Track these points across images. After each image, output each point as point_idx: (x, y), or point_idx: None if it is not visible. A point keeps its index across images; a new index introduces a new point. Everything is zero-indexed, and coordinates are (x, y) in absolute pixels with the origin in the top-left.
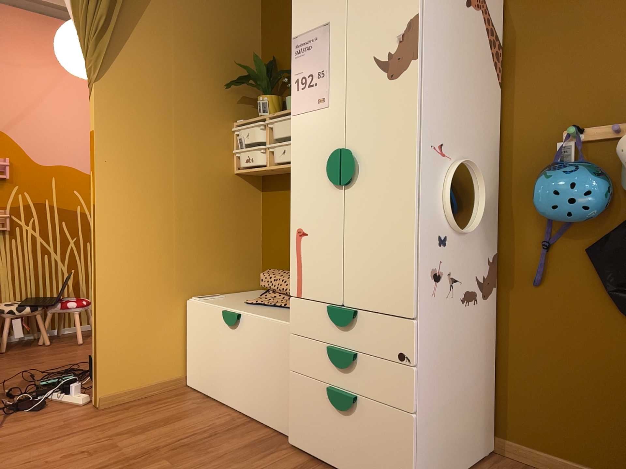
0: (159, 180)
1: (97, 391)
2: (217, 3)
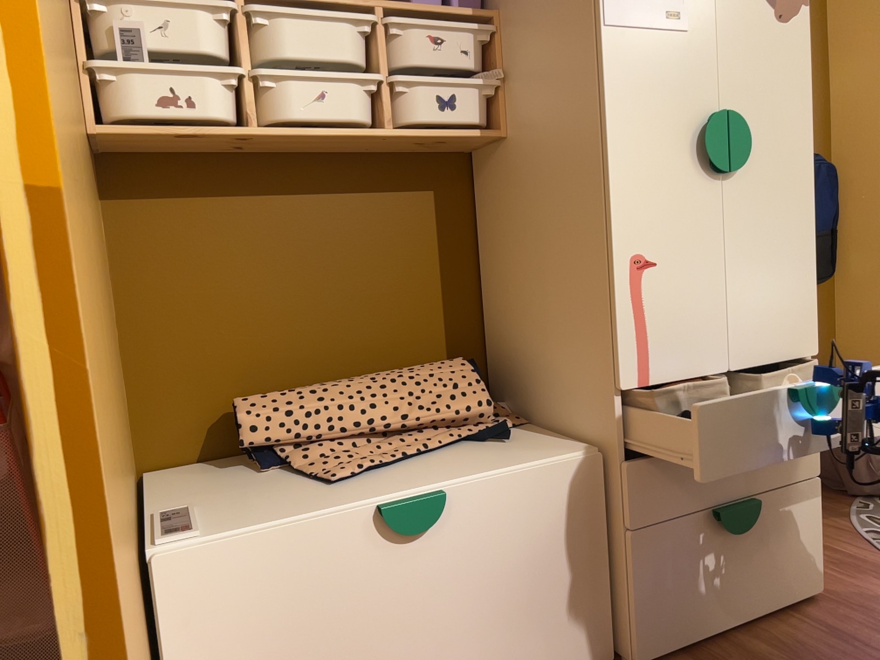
0: None
1: None
2: None
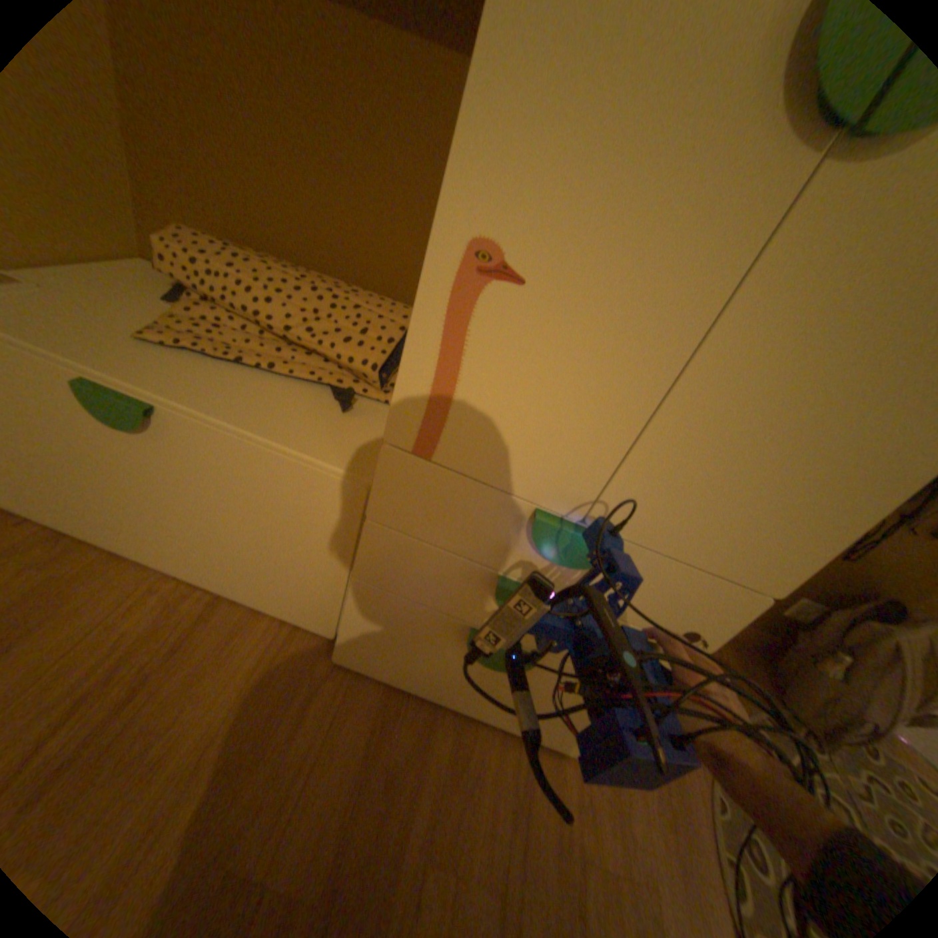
0: None
1: None
2: None
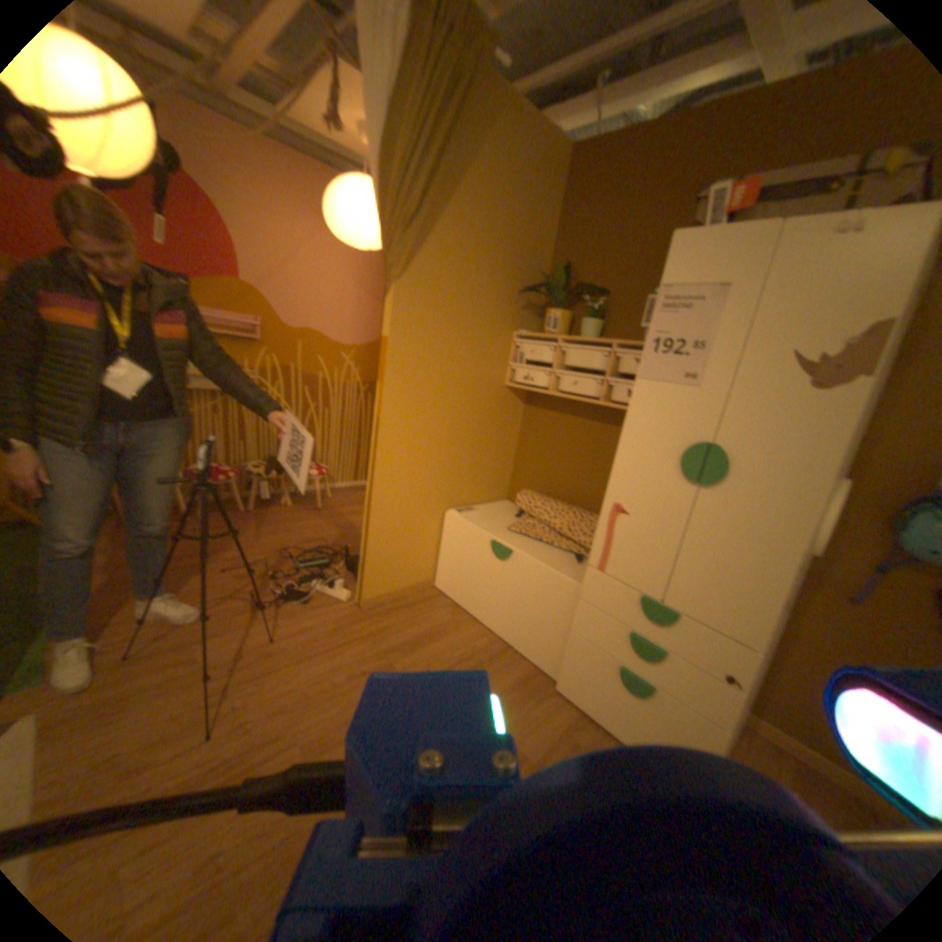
0: (438, 393)
1: (361, 594)
2: (522, 186)
